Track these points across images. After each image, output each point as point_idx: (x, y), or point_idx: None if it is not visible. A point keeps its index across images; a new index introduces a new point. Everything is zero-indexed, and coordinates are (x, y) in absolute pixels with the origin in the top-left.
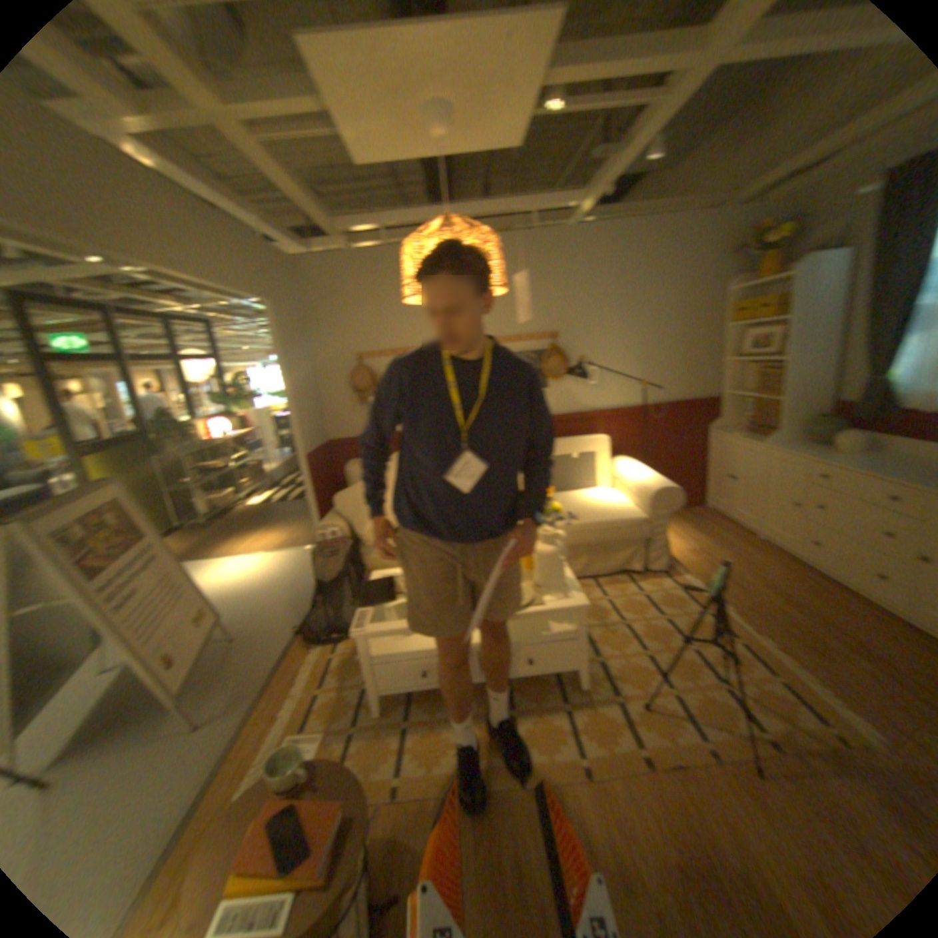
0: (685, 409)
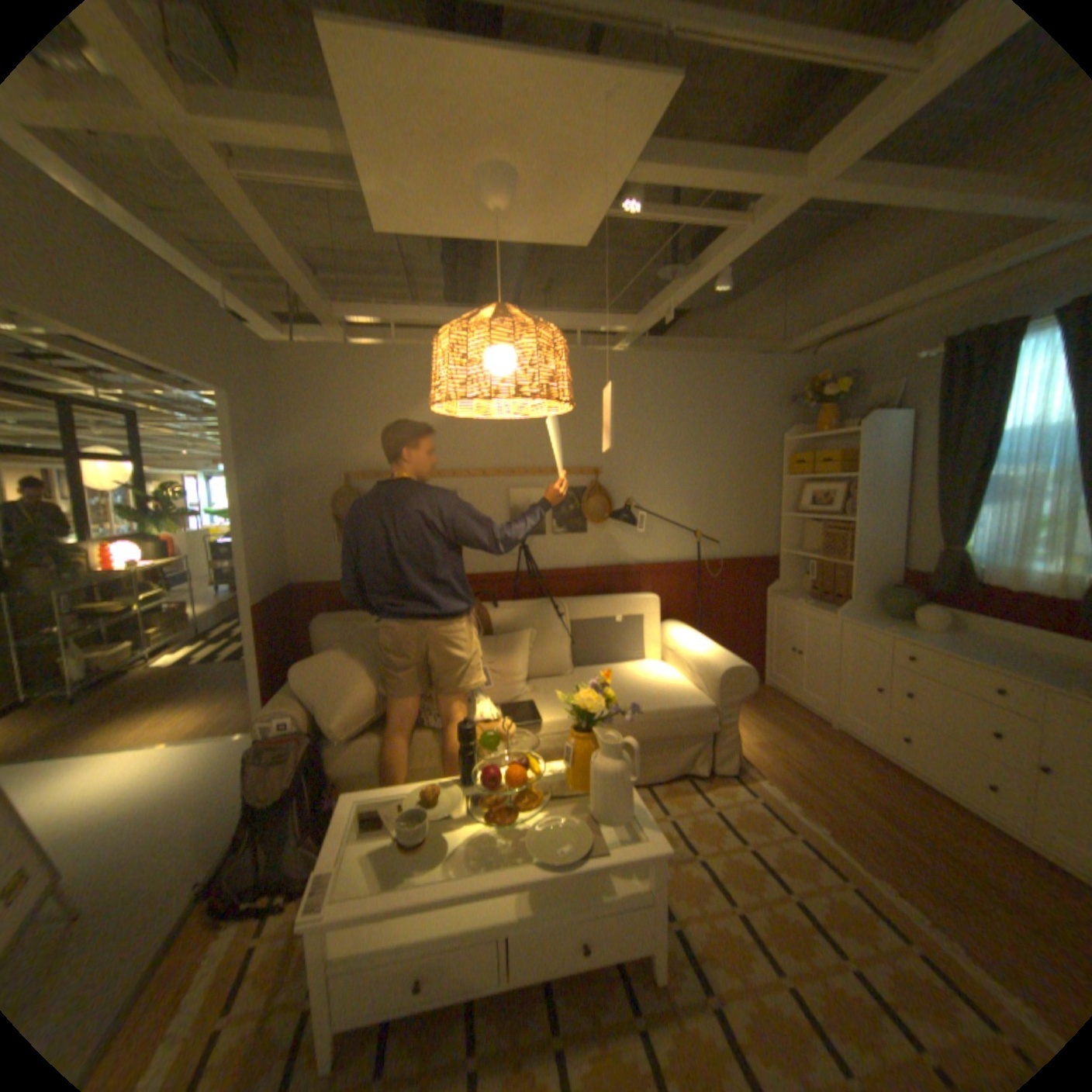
0: (743, 568)
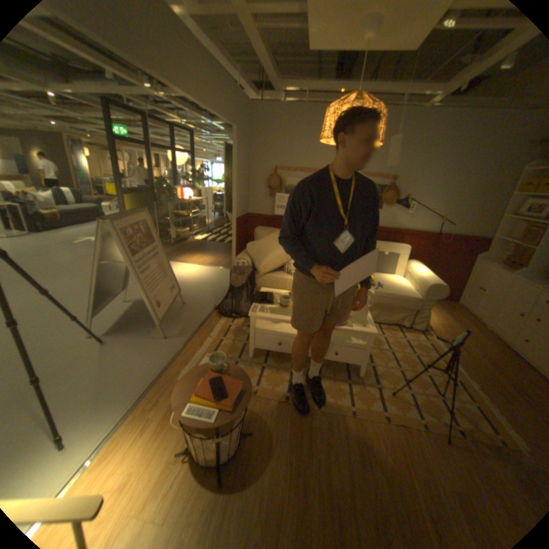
0: (466, 241)
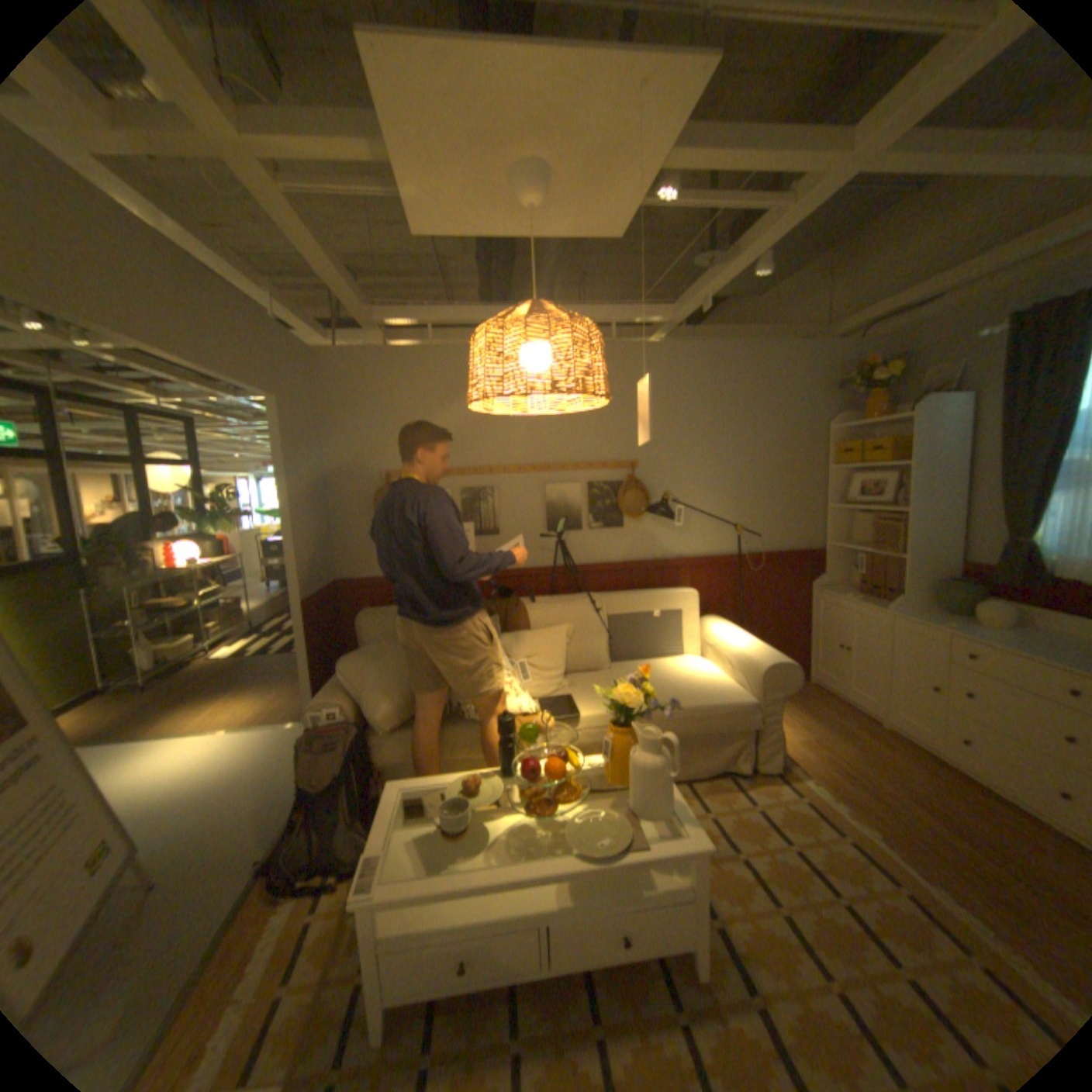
0: (786, 561)
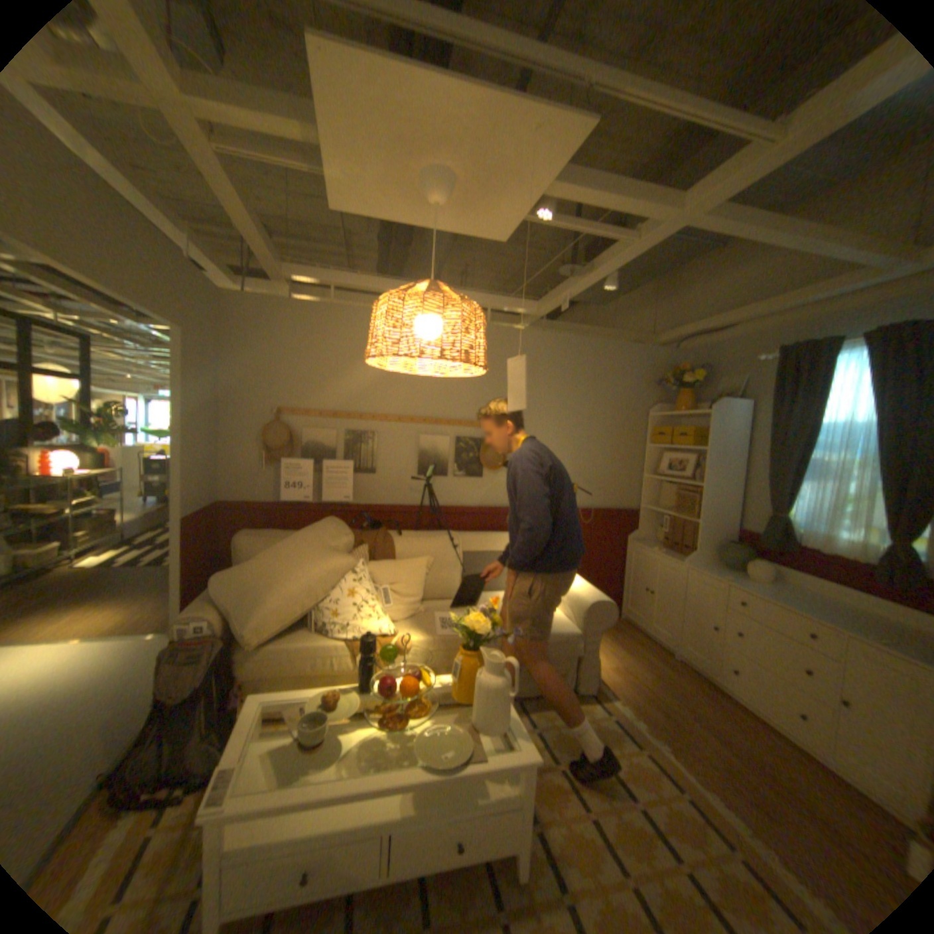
0: (609, 517)
